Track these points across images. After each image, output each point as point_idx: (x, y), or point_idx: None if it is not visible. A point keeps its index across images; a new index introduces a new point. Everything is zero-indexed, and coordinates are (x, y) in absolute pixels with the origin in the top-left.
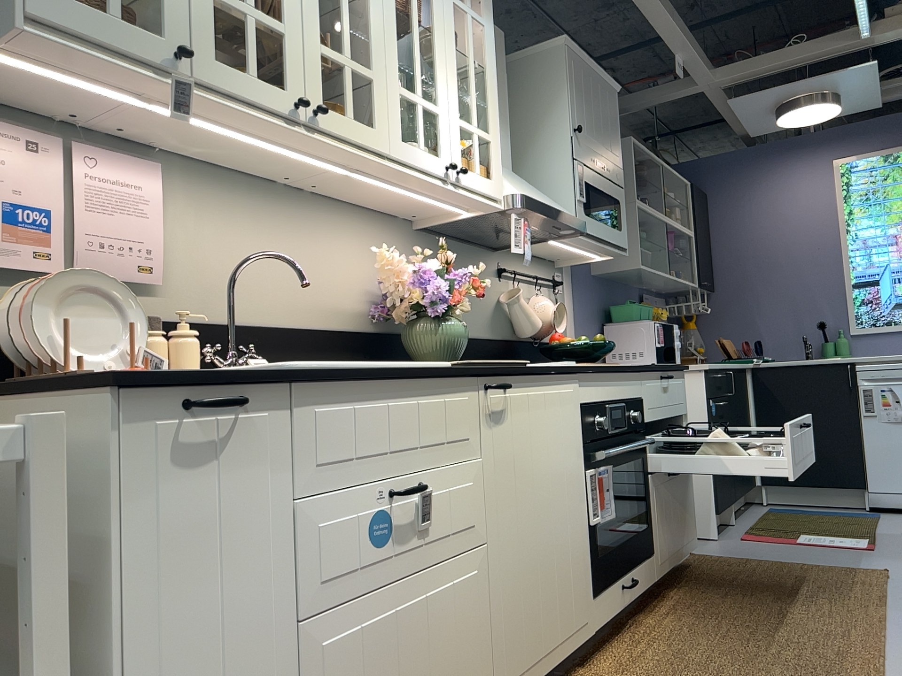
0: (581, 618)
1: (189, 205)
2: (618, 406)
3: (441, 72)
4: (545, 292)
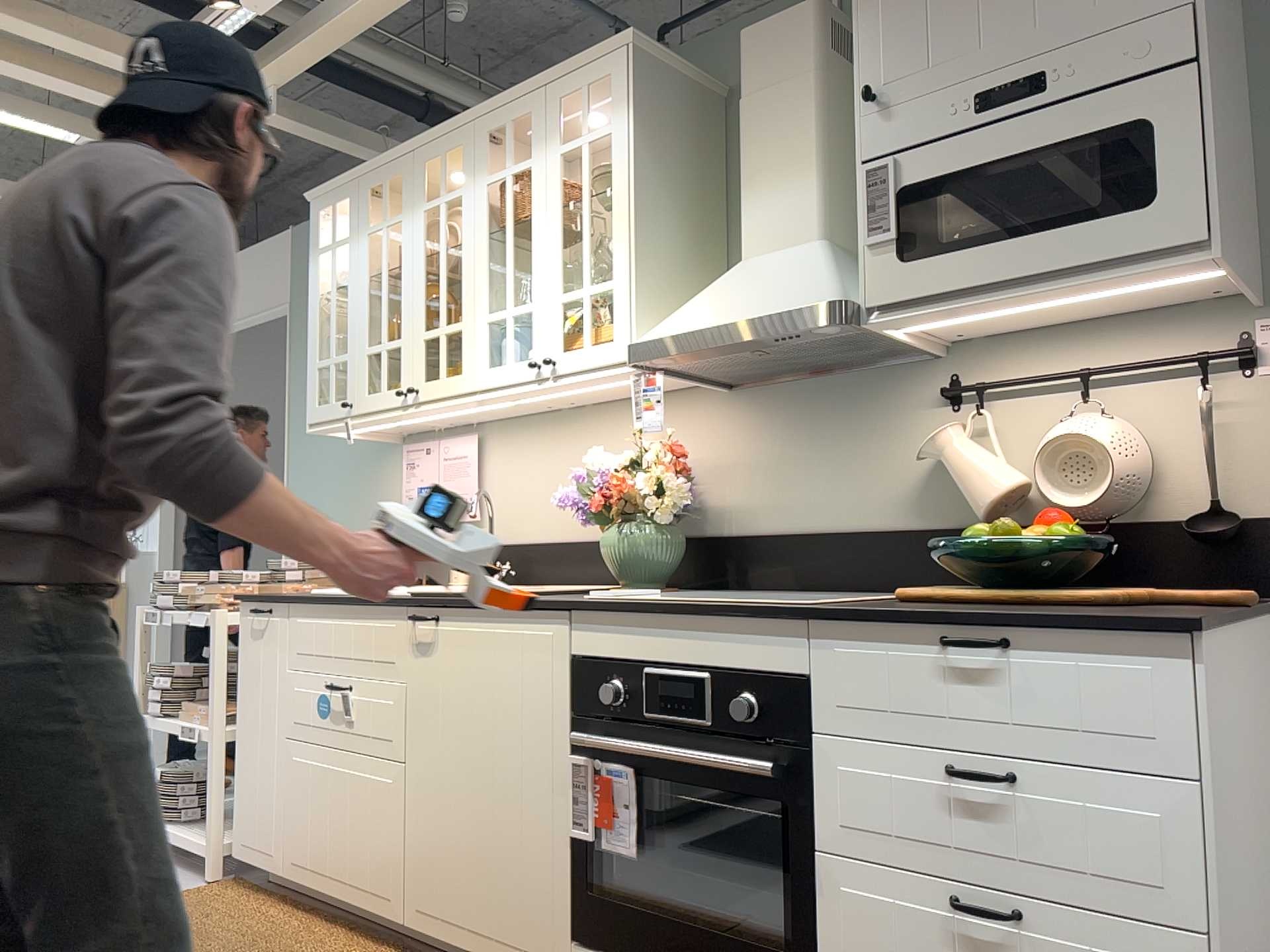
0: (536, 943)
1: (500, 454)
2: (684, 676)
3: (536, 258)
4: (1167, 392)
